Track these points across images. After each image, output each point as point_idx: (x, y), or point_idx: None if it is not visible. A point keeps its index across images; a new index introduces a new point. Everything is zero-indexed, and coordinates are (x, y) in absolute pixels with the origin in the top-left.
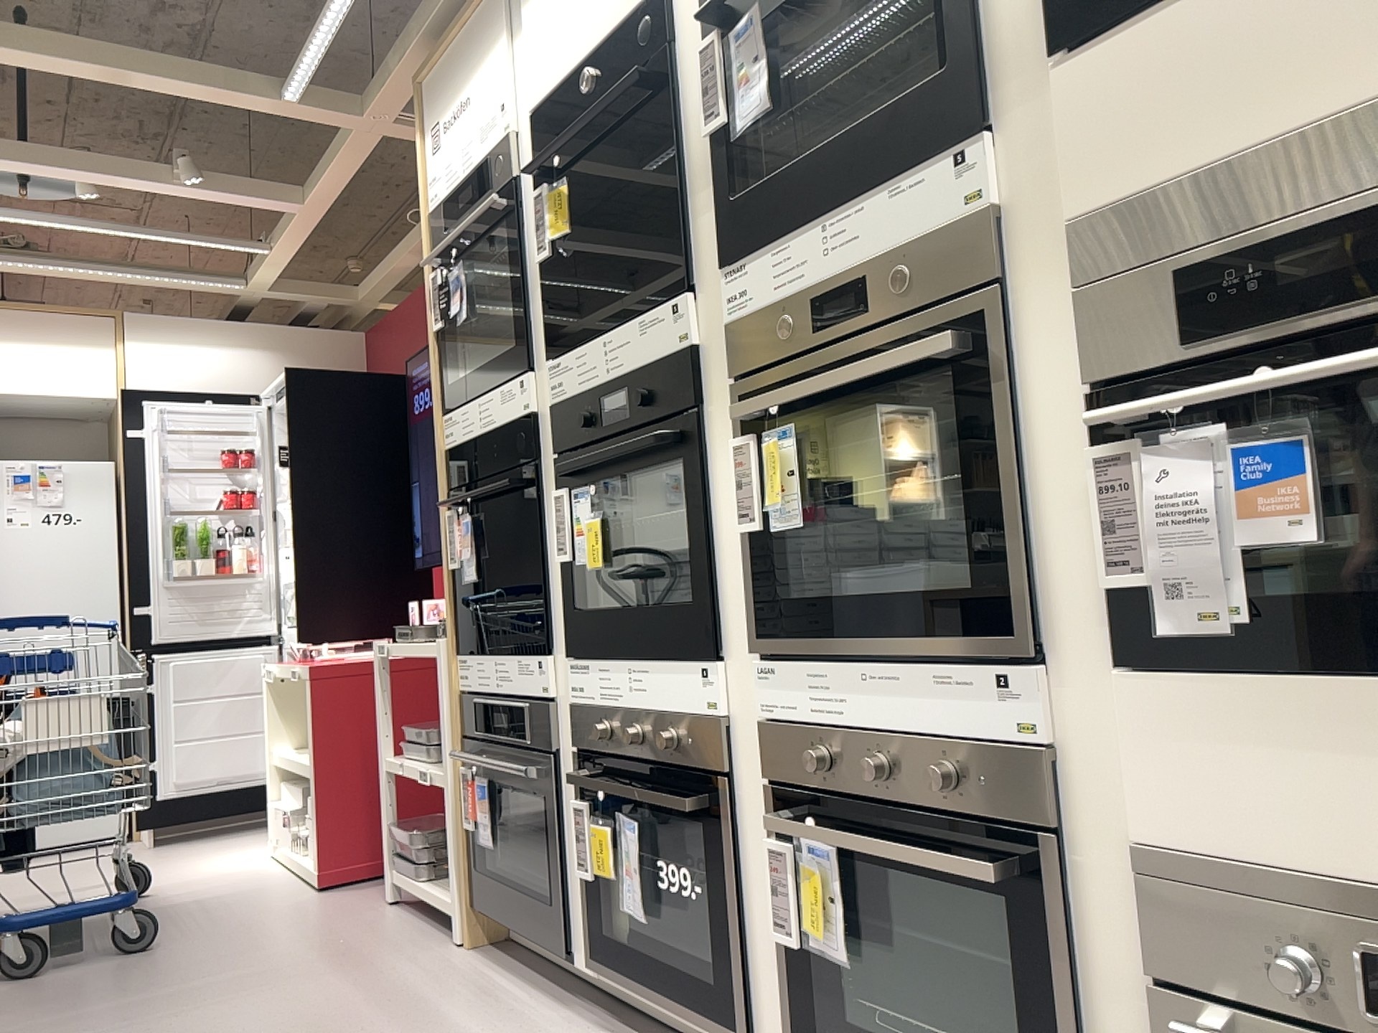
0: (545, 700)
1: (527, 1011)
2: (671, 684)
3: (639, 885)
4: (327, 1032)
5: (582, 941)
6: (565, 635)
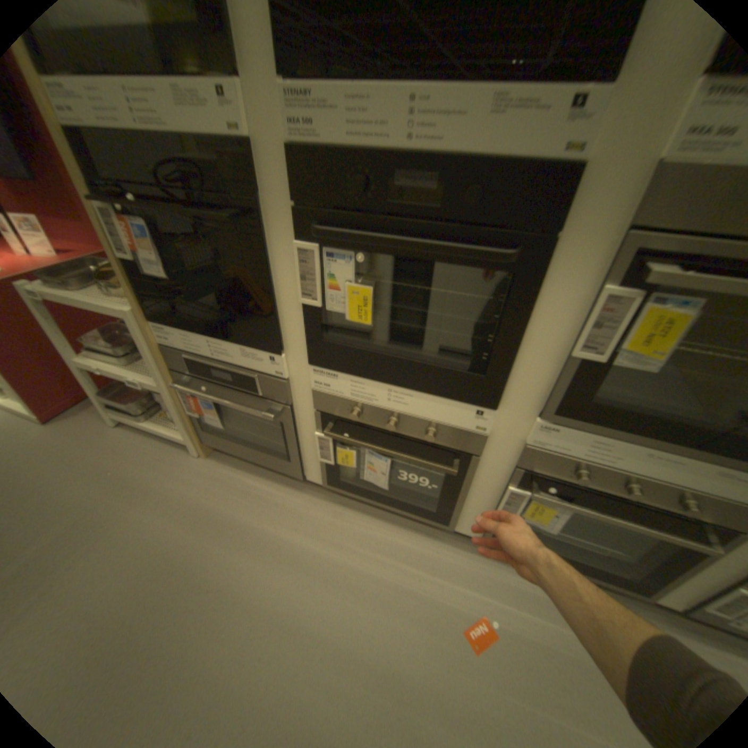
0: (279, 377)
1: (286, 503)
2: (439, 408)
3: (387, 479)
4: (180, 568)
5: (313, 474)
6: (303, 346)
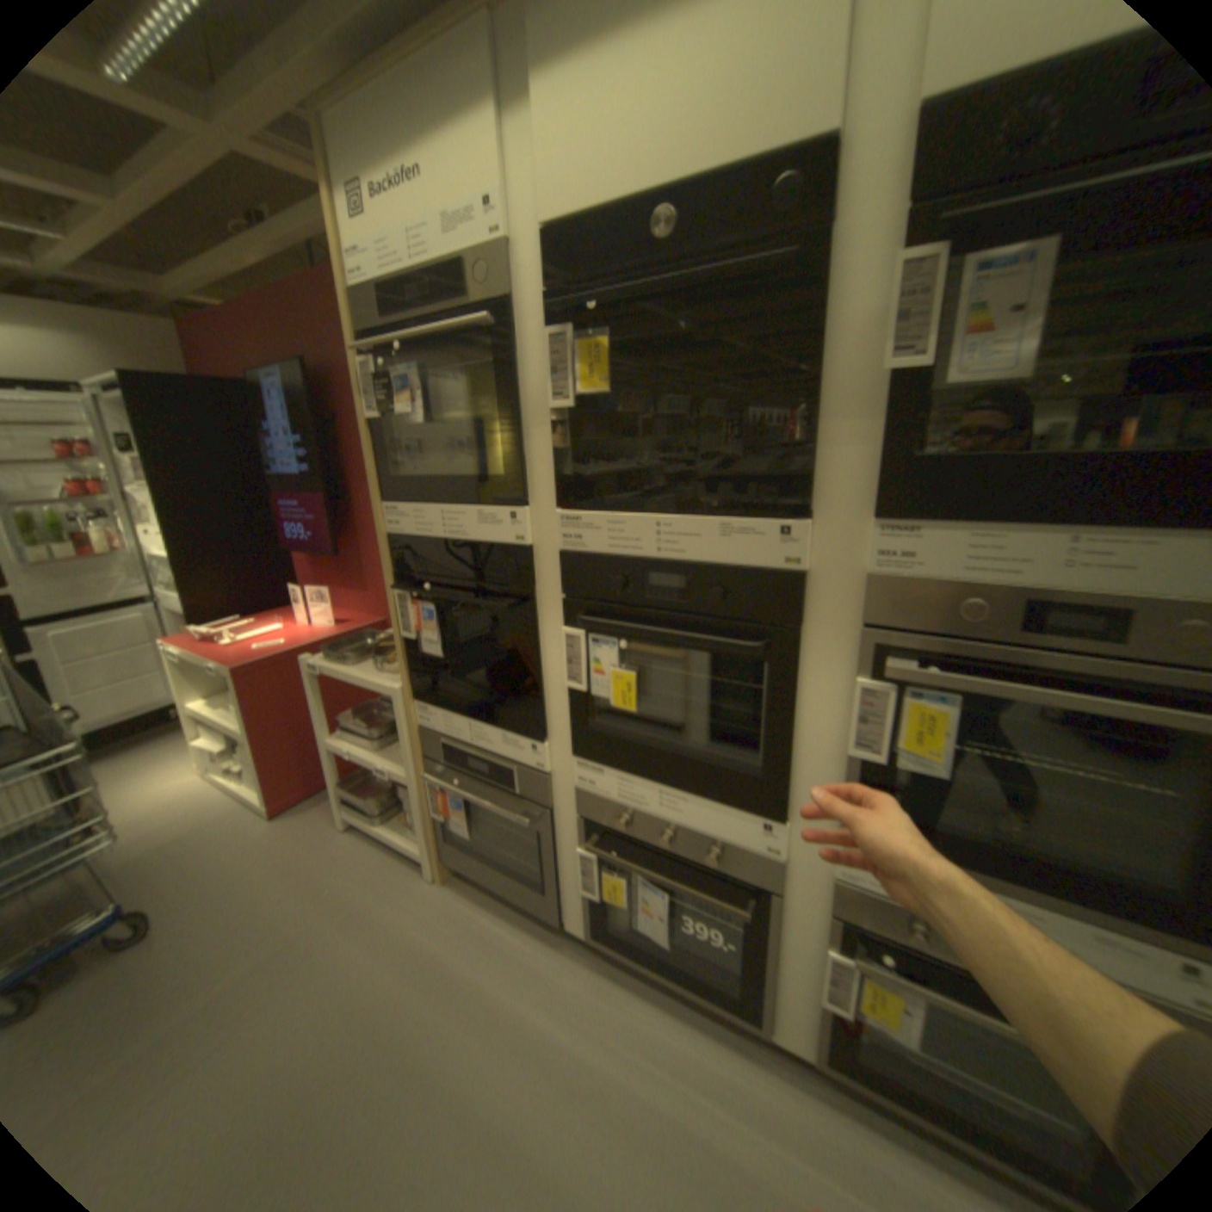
0: (539, 771)
1: (533, 964)
2: (720, 820)
3: (666, 930)
4: (385, 1034)
5: (574, 920)
6: (568, 734)
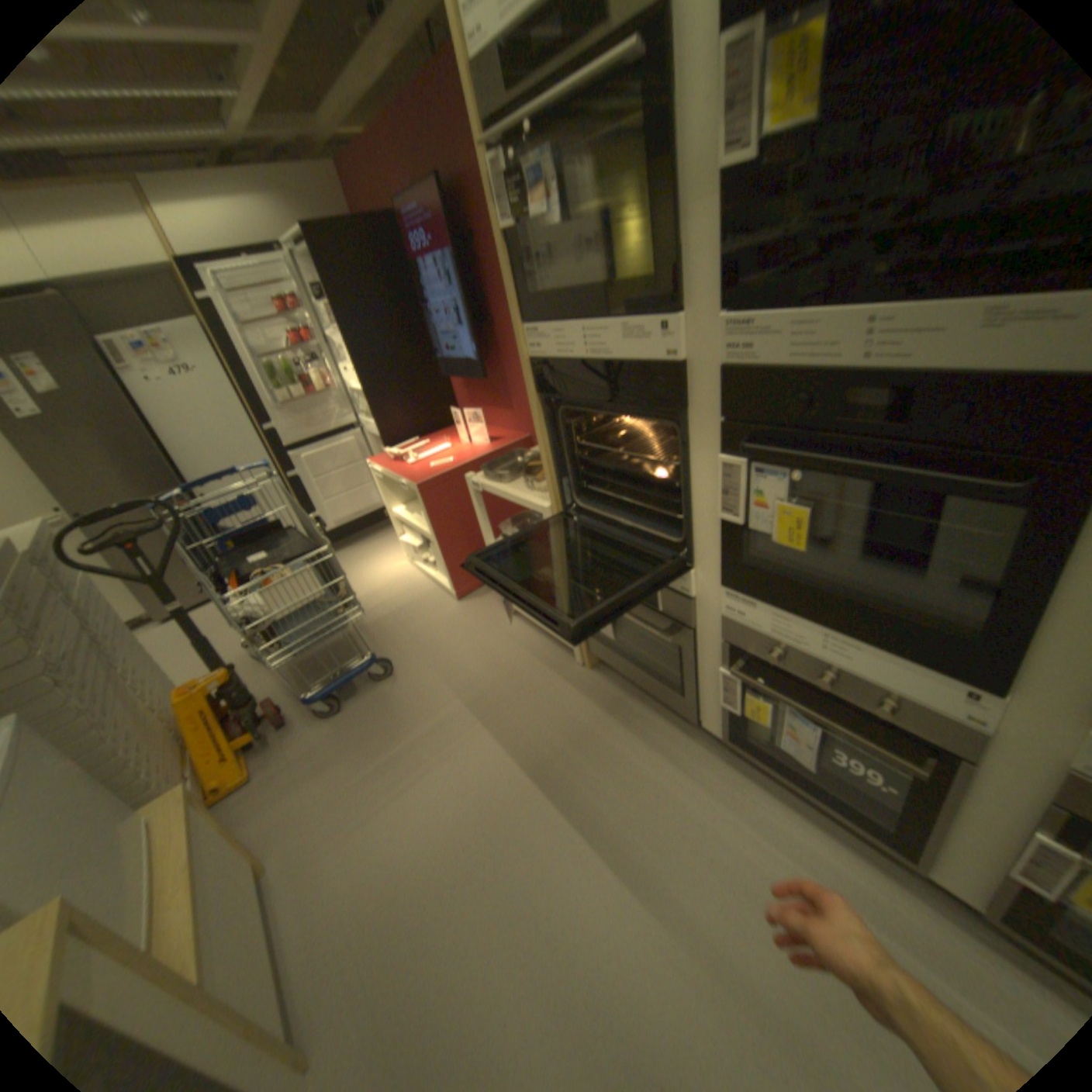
0: (684, 595)
1: (673, 750)
2: (905, 676)
3: (816, 759)
4: (555, 779)
5: (713, 723)
6: (717, 564)
